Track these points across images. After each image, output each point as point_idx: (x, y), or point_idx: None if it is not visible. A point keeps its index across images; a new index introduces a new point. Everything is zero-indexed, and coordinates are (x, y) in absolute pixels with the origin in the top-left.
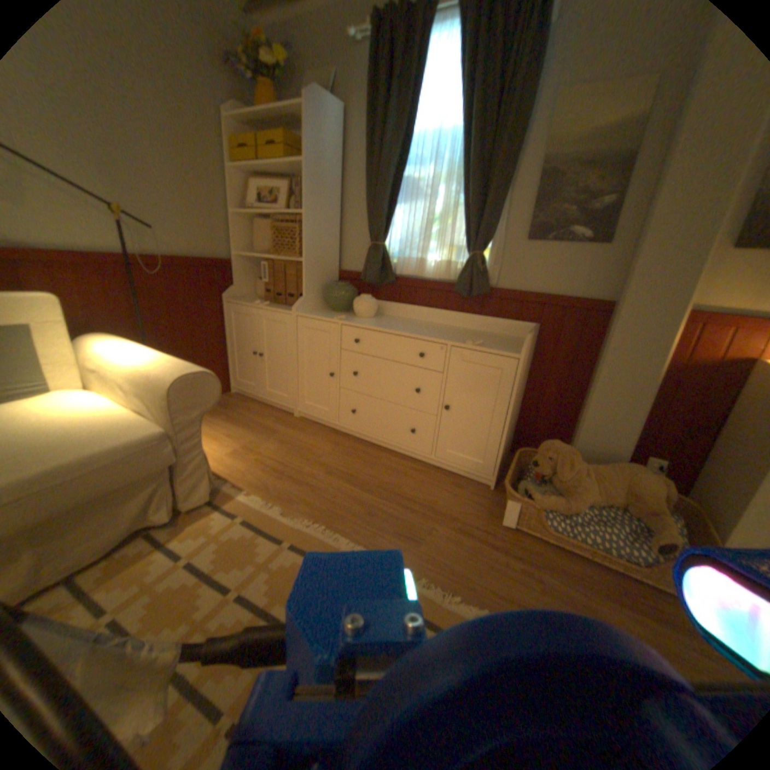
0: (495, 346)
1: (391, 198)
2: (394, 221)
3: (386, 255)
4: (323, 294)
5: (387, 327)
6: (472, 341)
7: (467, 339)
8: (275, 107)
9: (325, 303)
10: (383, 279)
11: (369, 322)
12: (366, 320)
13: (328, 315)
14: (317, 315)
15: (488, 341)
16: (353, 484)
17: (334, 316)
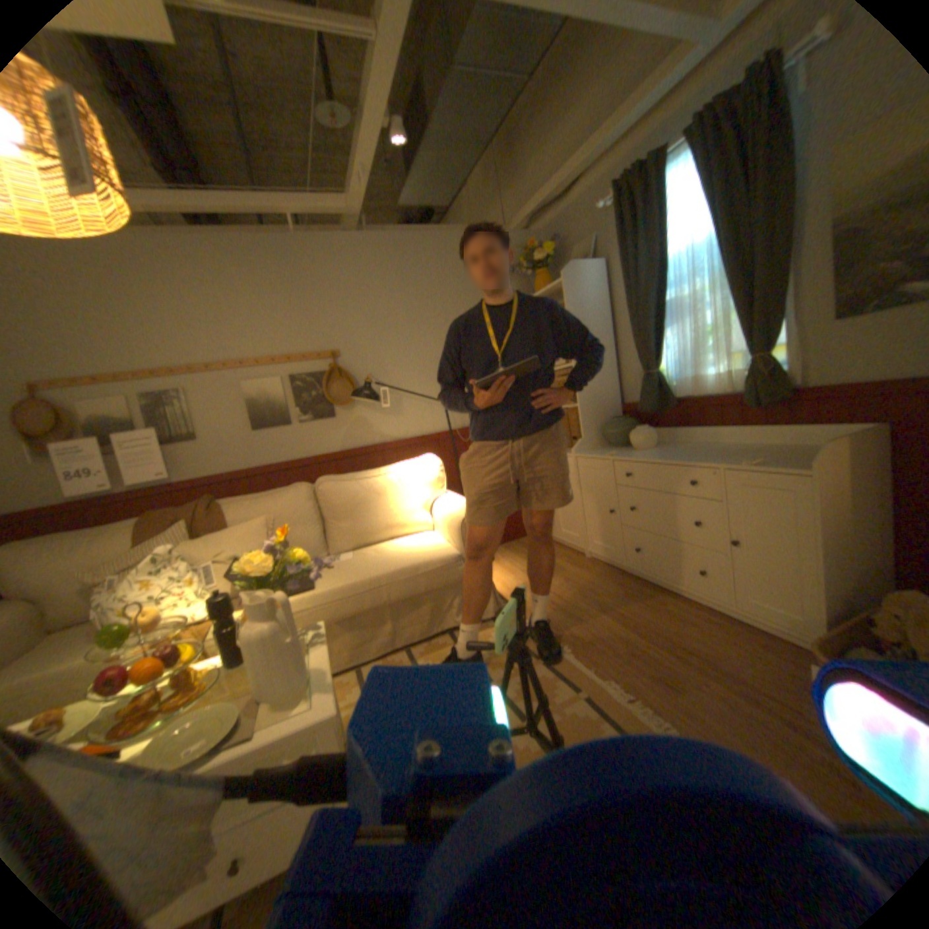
0: (788, 462)
1: (658, 324)
2: (665, 345)
3: (661, 380)
4: (605, 431)
5: (659, 456)
6: (755, 460)
7: (755, 458)
8: (550, 286)
9: (608, 440)
10: (663, 404)
11: (643, 454)
12: (642, 452)
13: (605, 452)
14: (593, 453)
15: (788, 457)
16: (625, 625)
17: (611, 452)
